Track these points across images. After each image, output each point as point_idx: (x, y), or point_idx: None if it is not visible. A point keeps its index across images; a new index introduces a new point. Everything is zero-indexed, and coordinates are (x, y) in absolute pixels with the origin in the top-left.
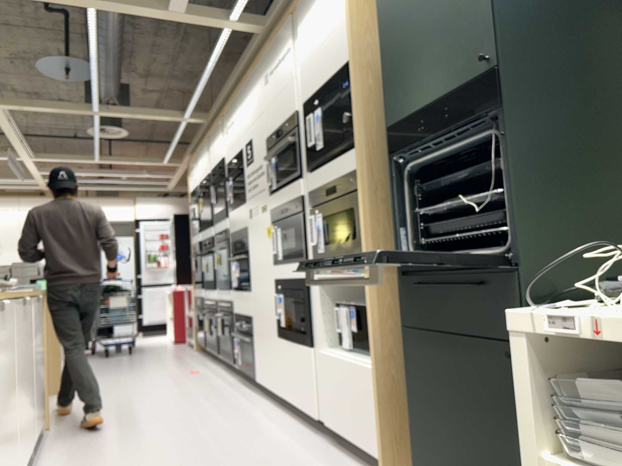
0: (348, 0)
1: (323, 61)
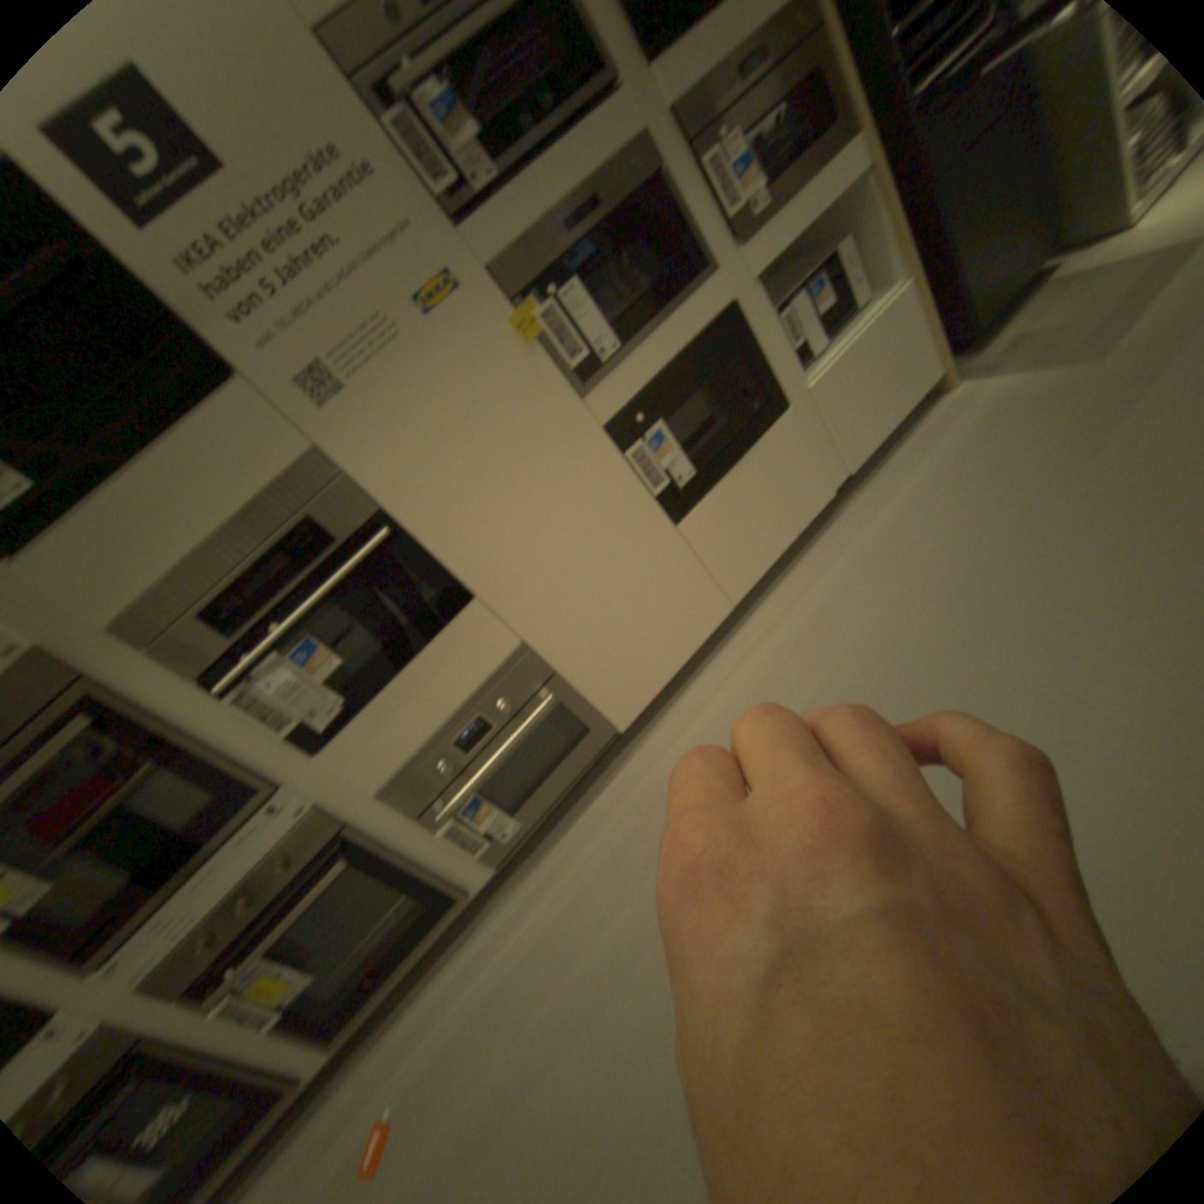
0: None
1: None
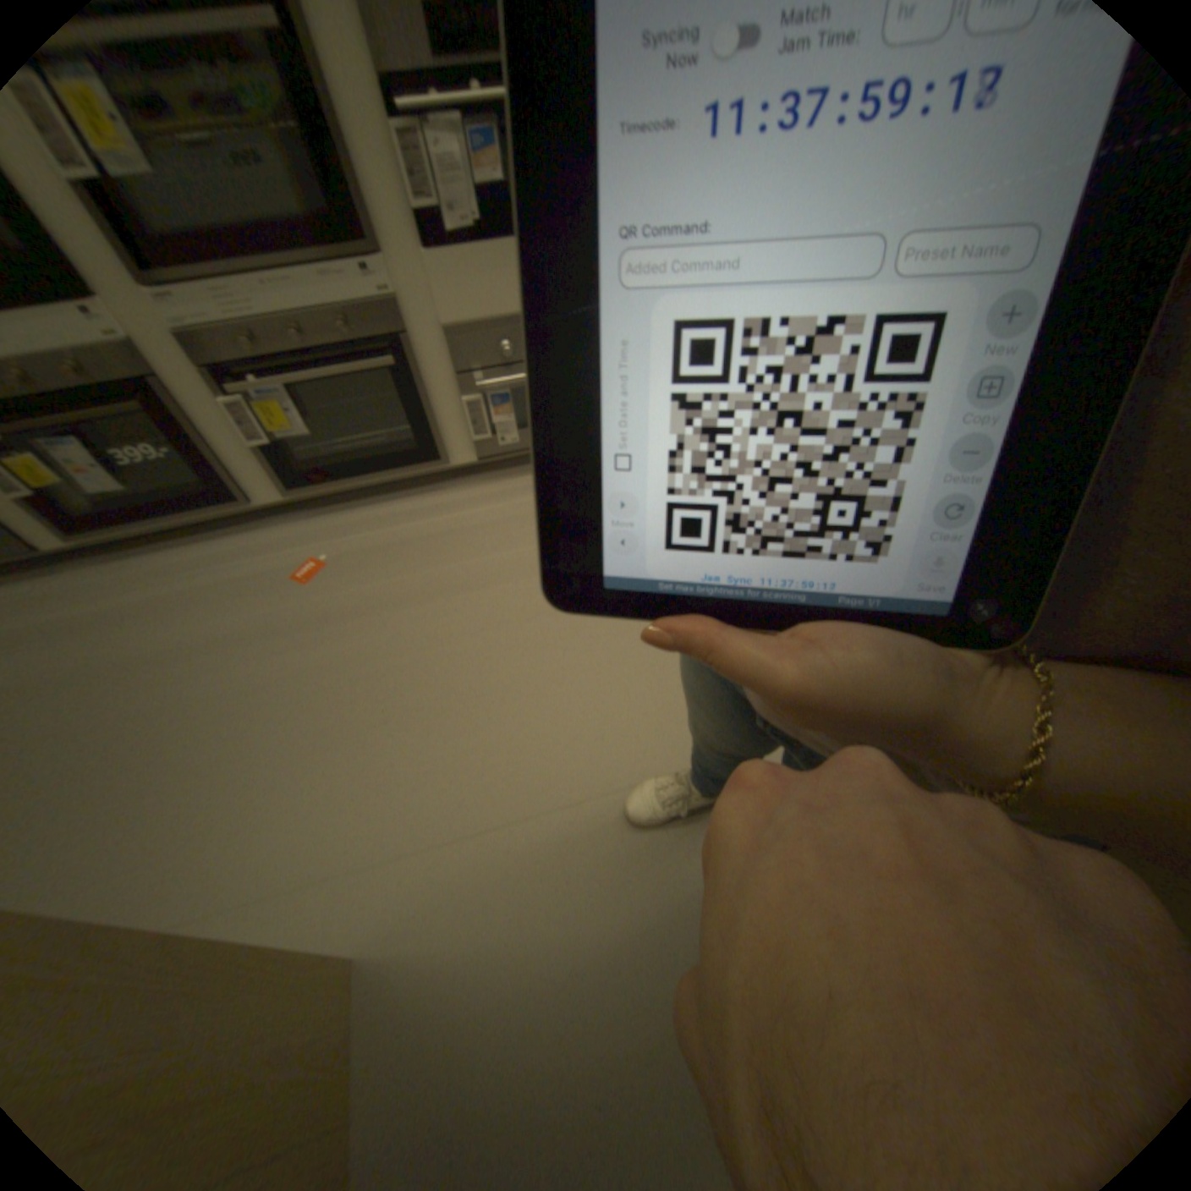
0: None
1: None
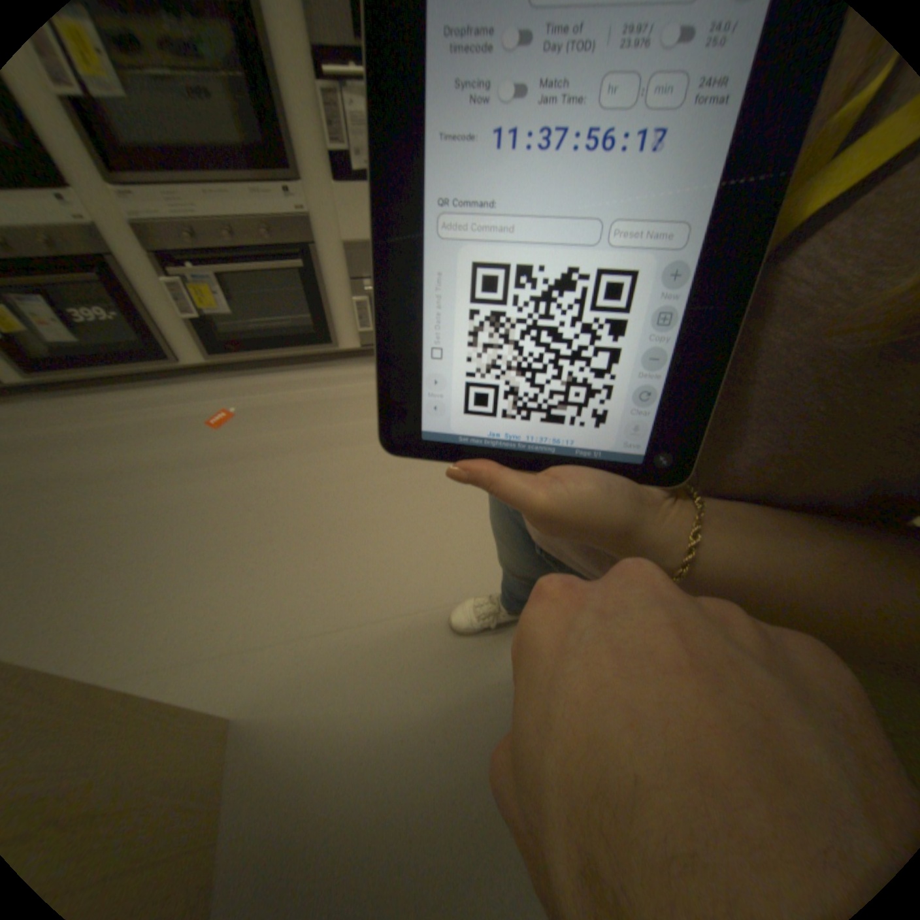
0: None
1: None
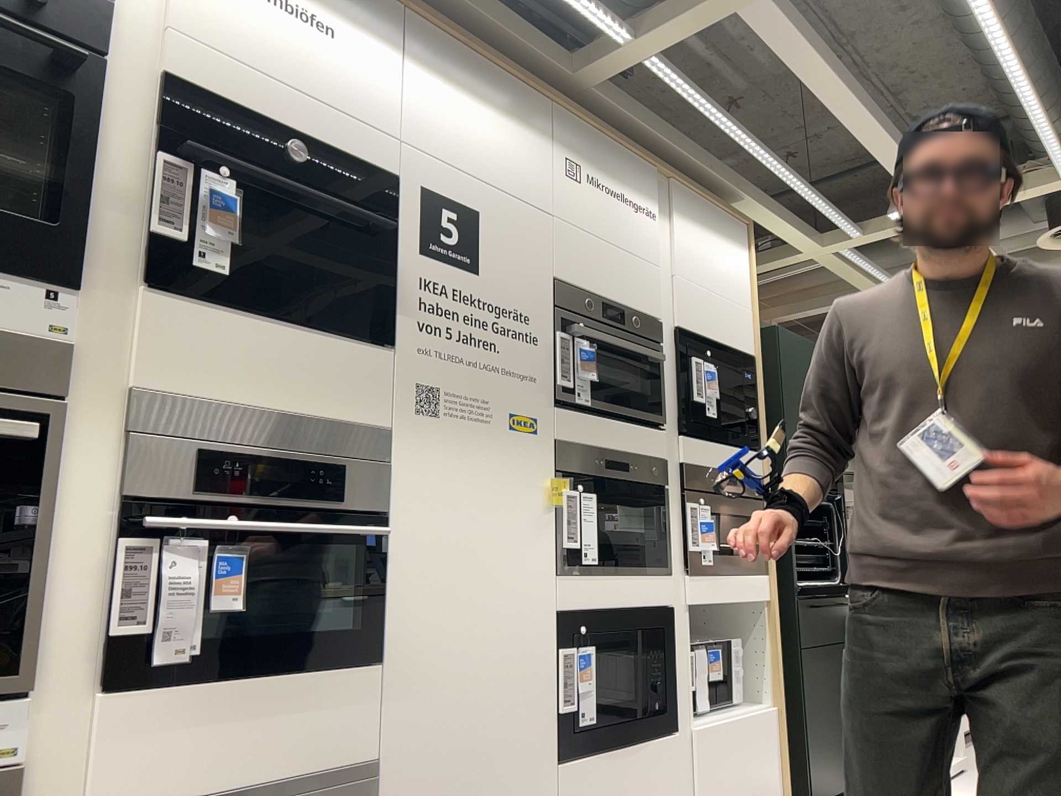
0: (752, 297)
1: (717, 314)
